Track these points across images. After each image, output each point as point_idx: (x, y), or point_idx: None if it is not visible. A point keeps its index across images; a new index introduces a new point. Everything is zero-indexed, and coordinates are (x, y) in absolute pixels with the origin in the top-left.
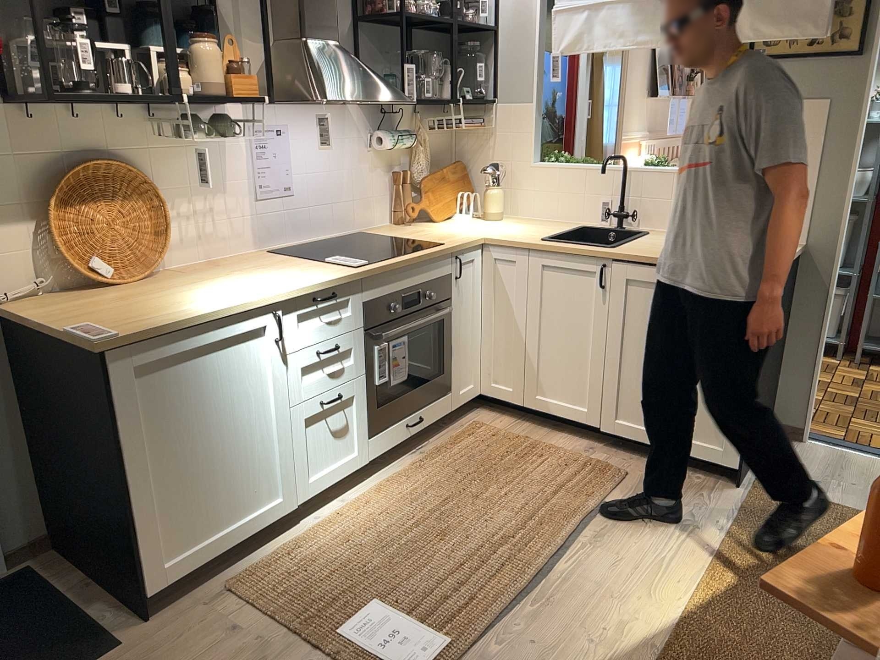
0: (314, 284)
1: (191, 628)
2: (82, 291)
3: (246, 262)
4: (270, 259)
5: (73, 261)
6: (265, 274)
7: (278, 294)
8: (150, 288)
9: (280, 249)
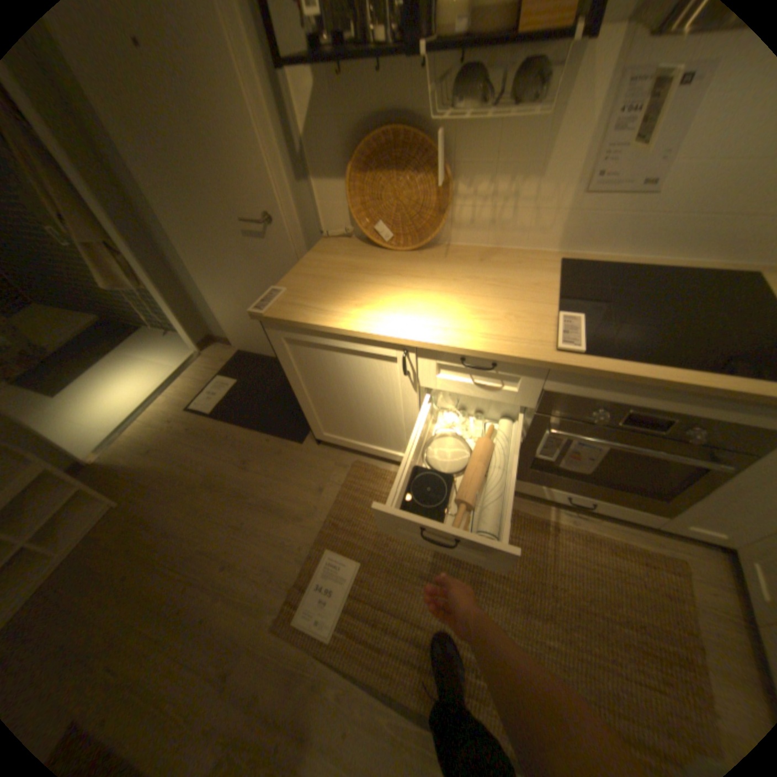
0: (461, 346)
1: (317, 466)
2: (370, 242)
3: (512, 264)
4: (538, 272)
5: (356, 220)
6: (476, 296)
7: (410, 337)
8: (389, 264)
9: (595, 257)
